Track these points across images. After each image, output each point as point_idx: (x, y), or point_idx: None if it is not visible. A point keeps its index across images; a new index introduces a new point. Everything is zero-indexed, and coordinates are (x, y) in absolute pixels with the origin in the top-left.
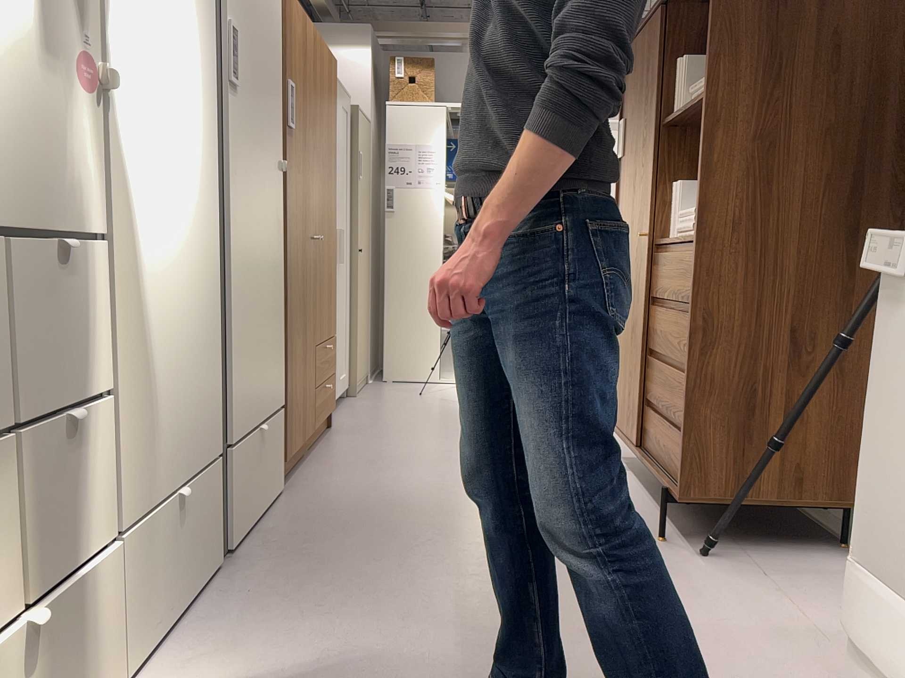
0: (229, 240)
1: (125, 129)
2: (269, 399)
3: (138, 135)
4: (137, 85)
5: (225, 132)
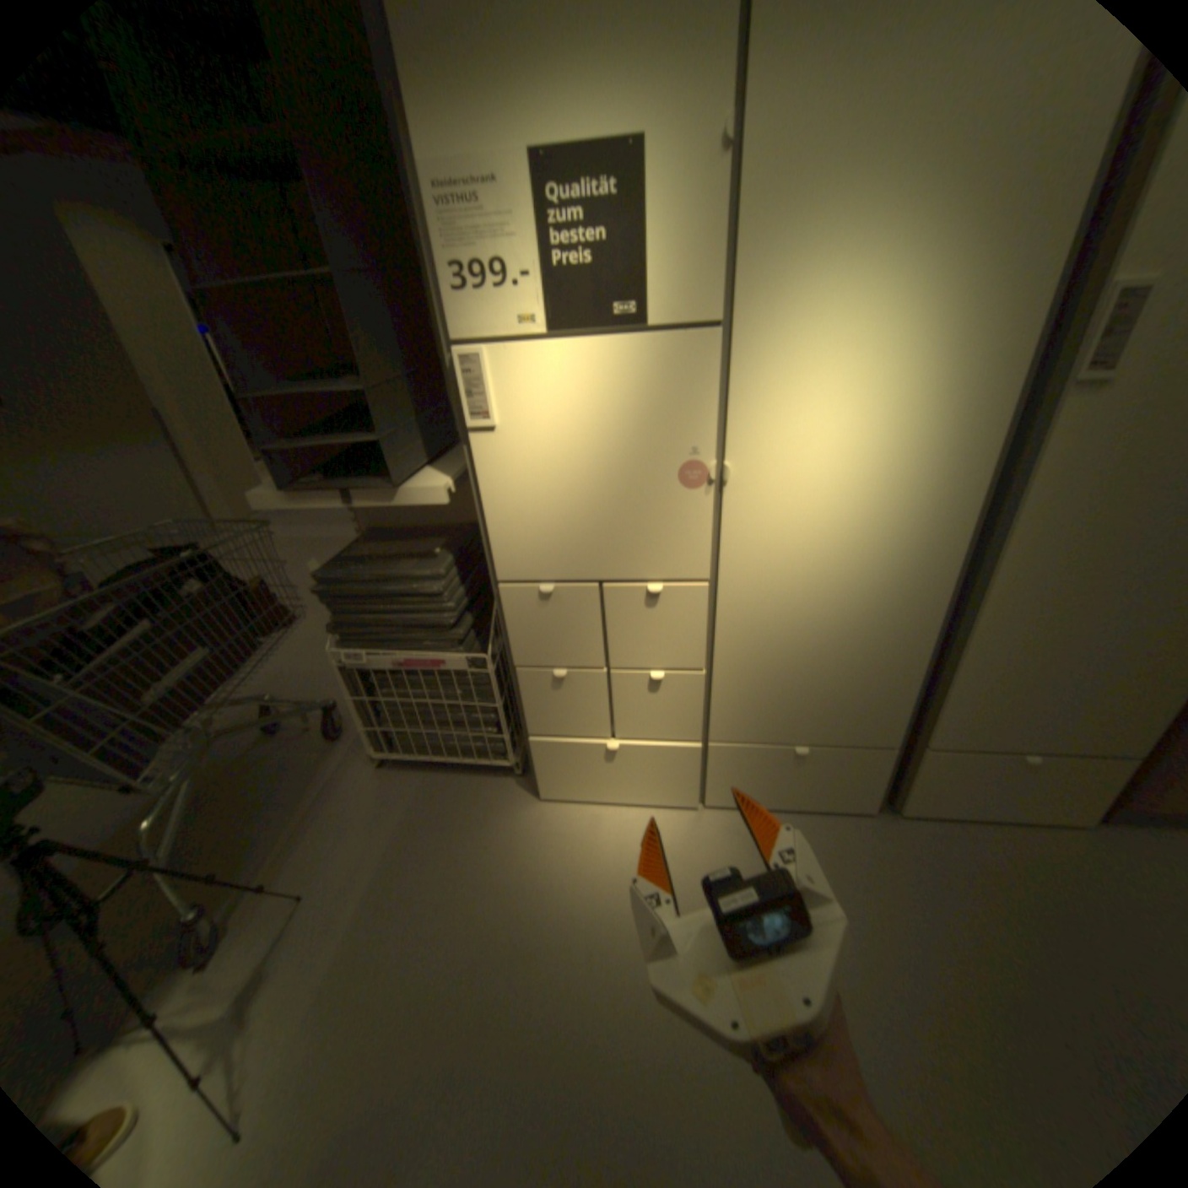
0: (1004, 575)
1: (760, 502)
2: (1084, 741)
3: (784, 502)
4: (790, 460)
5: (1046, 450)
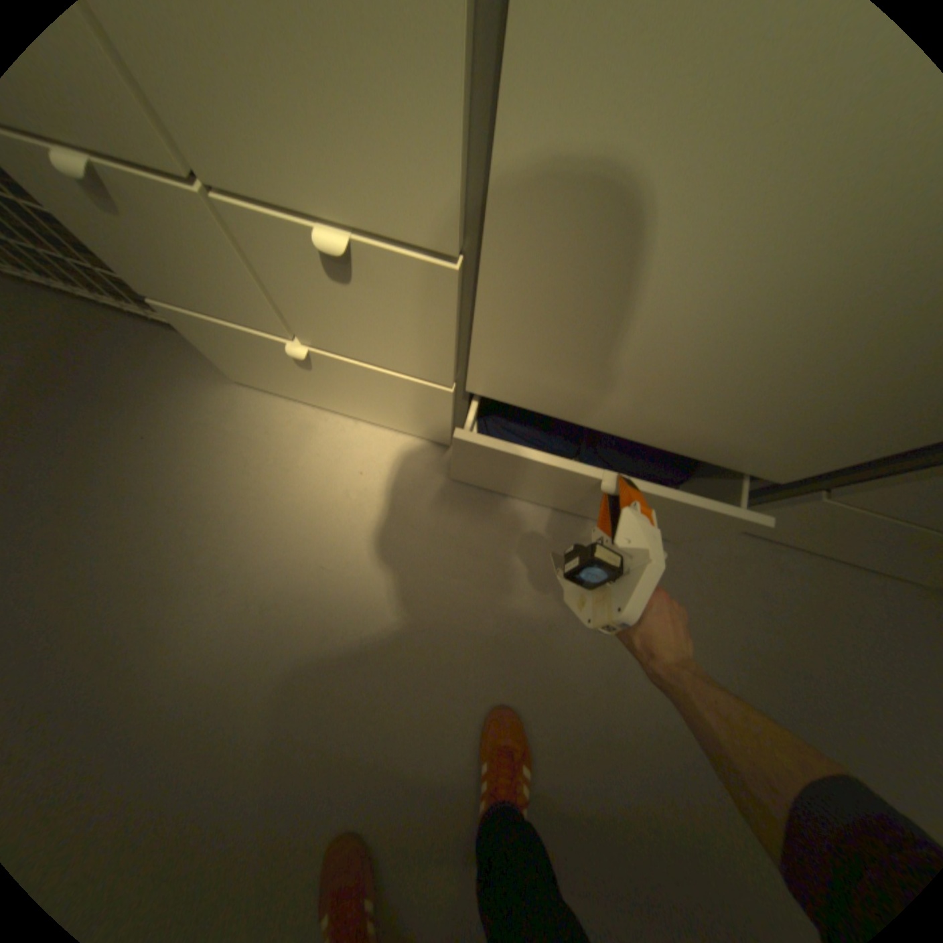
0: None
1: None
2: None
3: None
4: None
5: None
